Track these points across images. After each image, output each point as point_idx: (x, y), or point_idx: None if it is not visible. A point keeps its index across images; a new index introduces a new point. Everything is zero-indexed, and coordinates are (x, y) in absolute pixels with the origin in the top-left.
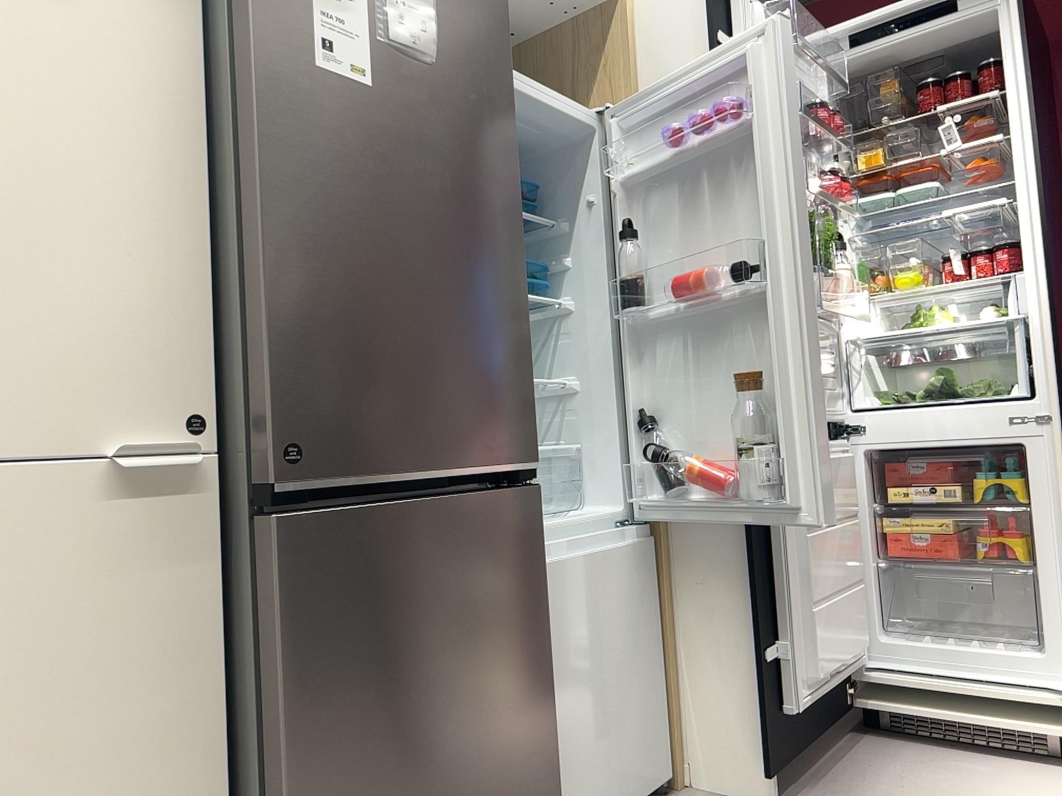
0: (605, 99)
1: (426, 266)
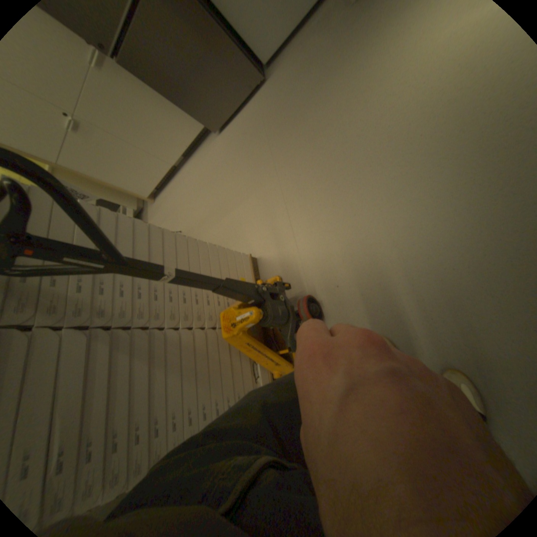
0: None
1: None
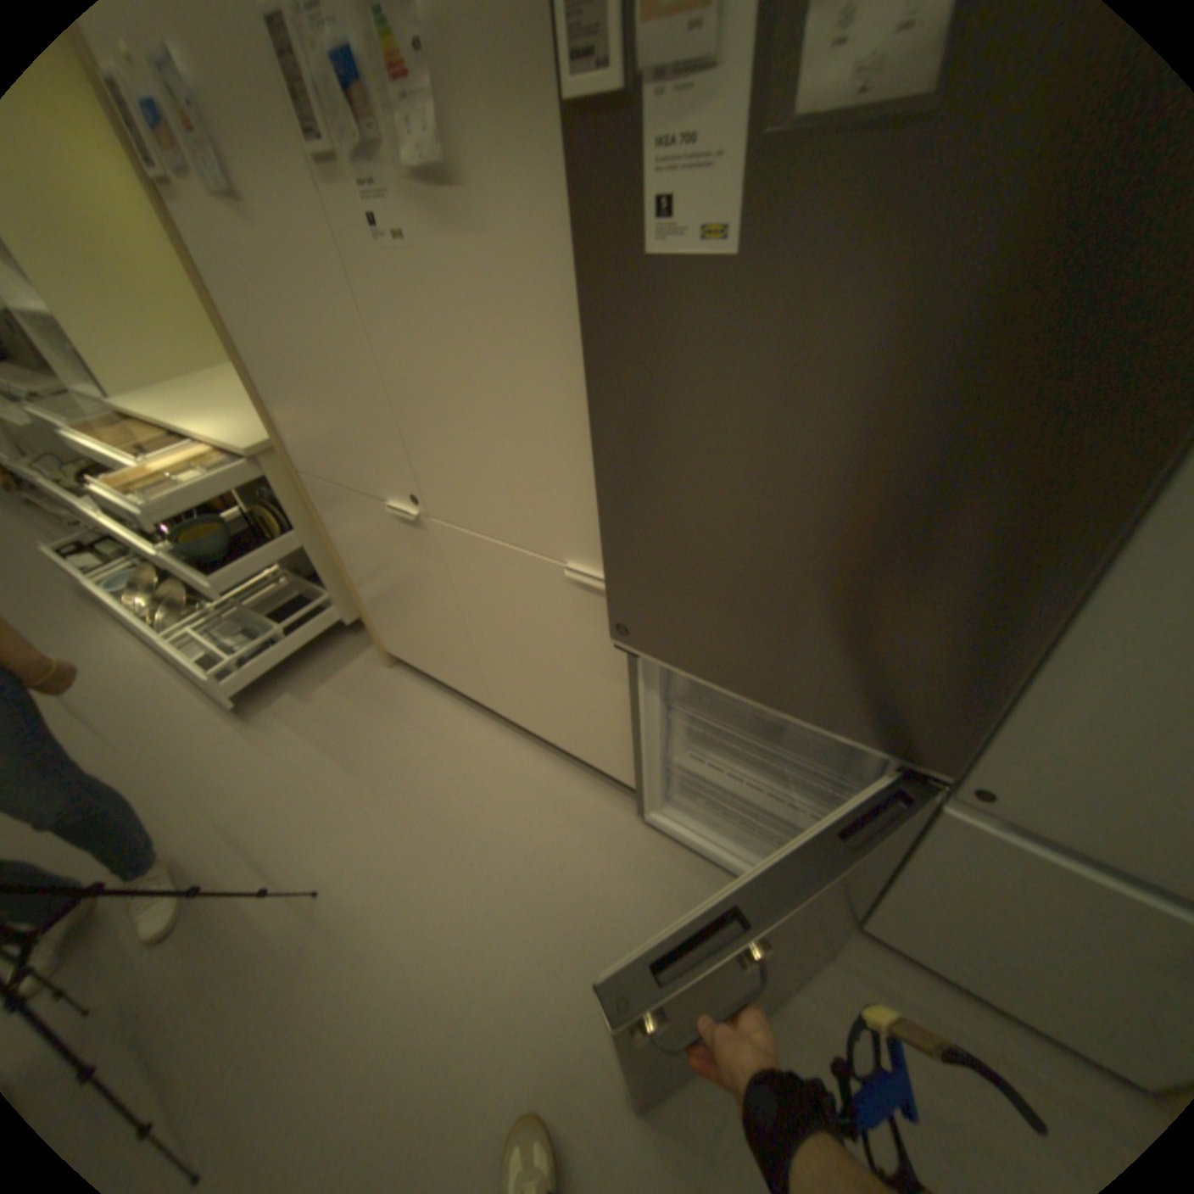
0: None
1: (796, 522)
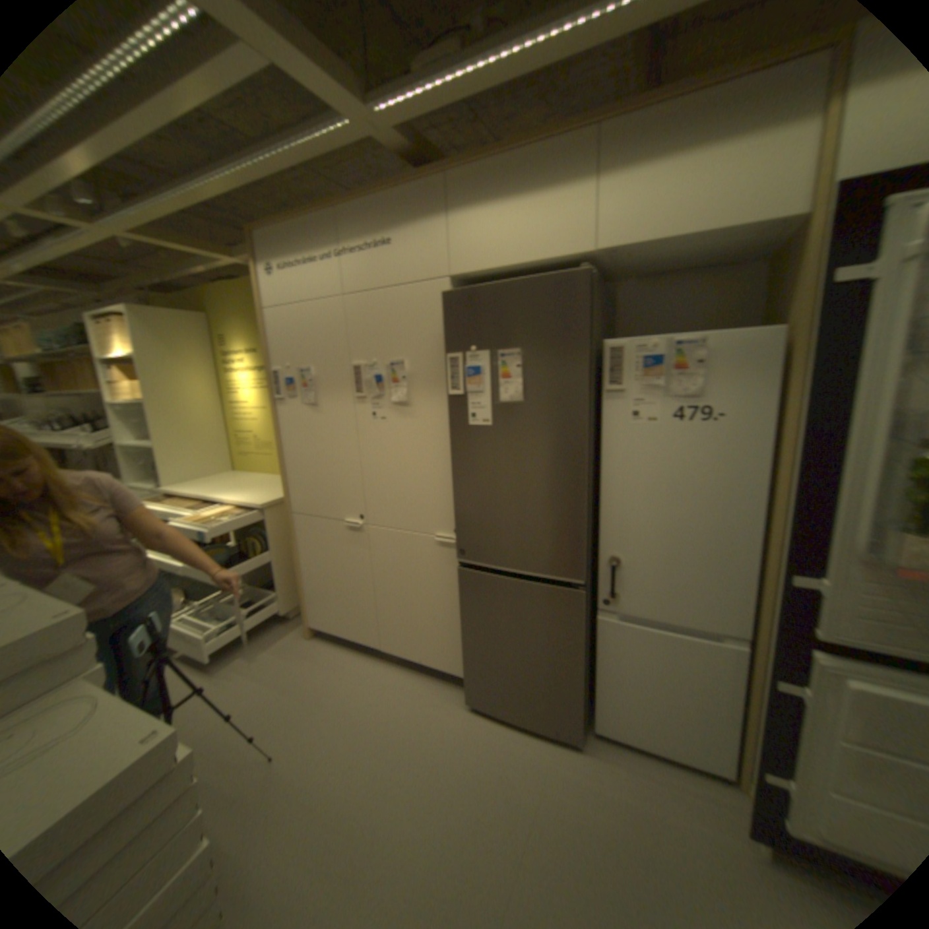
0: (794, 313)
1: (517, 493)
